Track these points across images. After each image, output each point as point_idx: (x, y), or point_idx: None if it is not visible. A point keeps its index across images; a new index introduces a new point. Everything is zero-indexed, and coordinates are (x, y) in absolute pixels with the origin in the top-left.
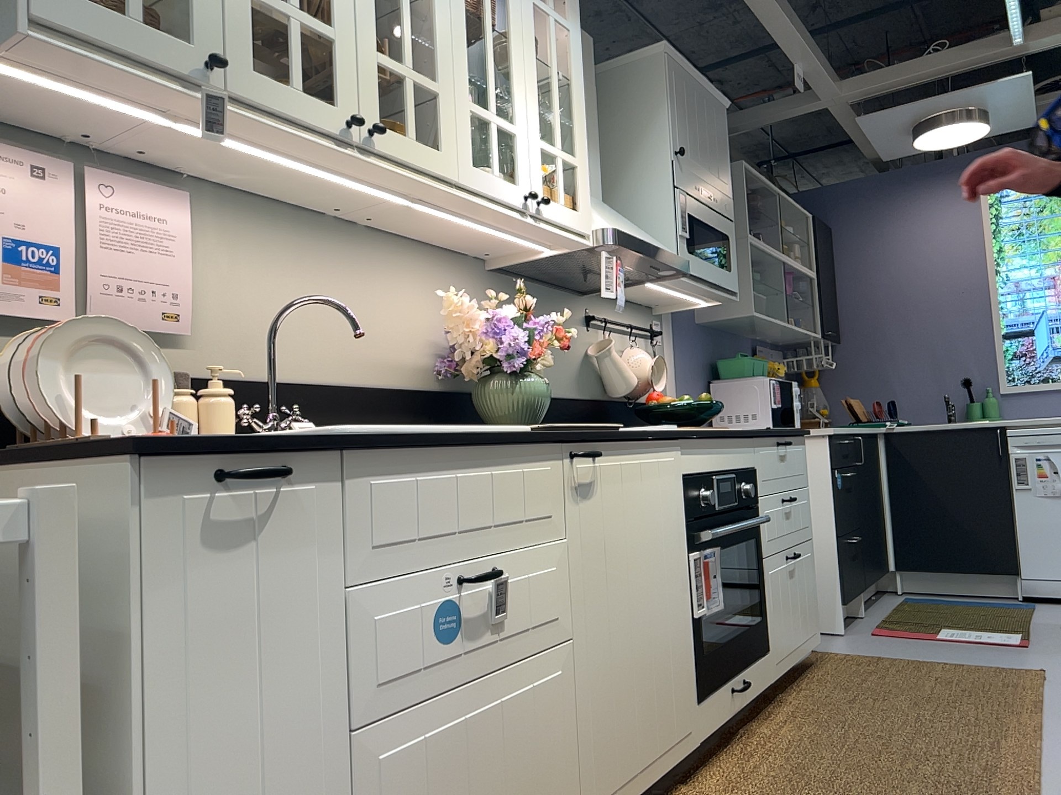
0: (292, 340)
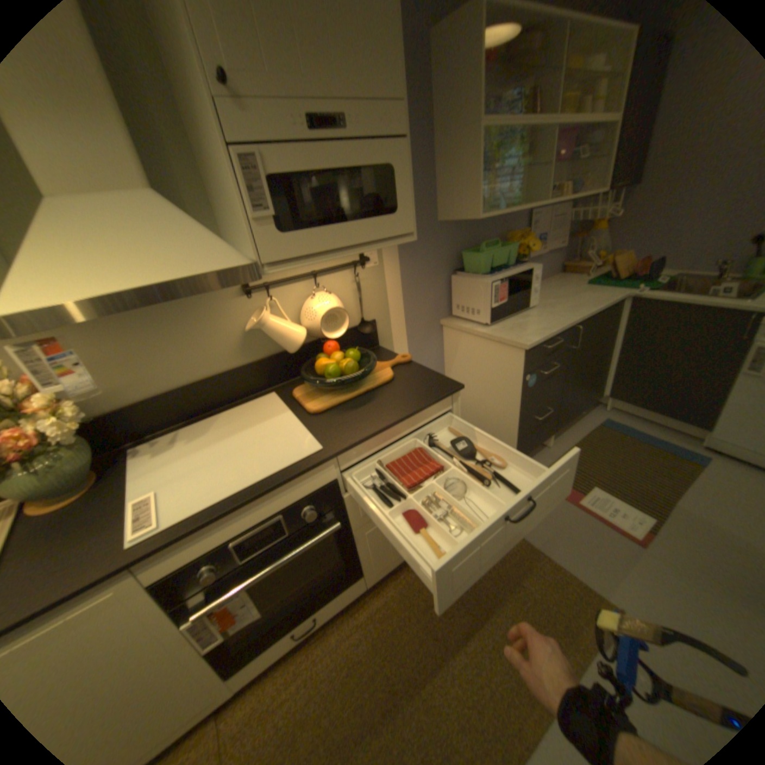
0: None
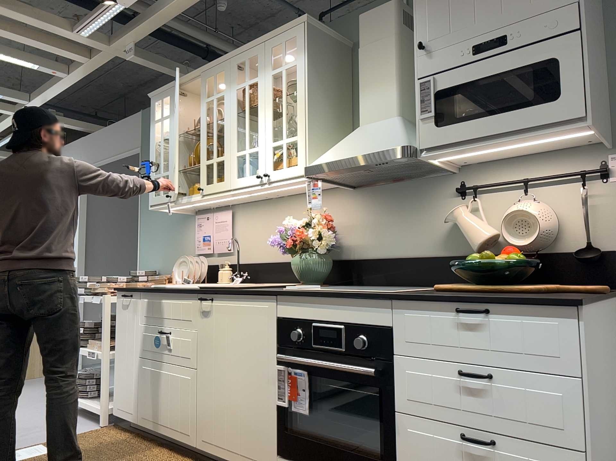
0: (260, 247)
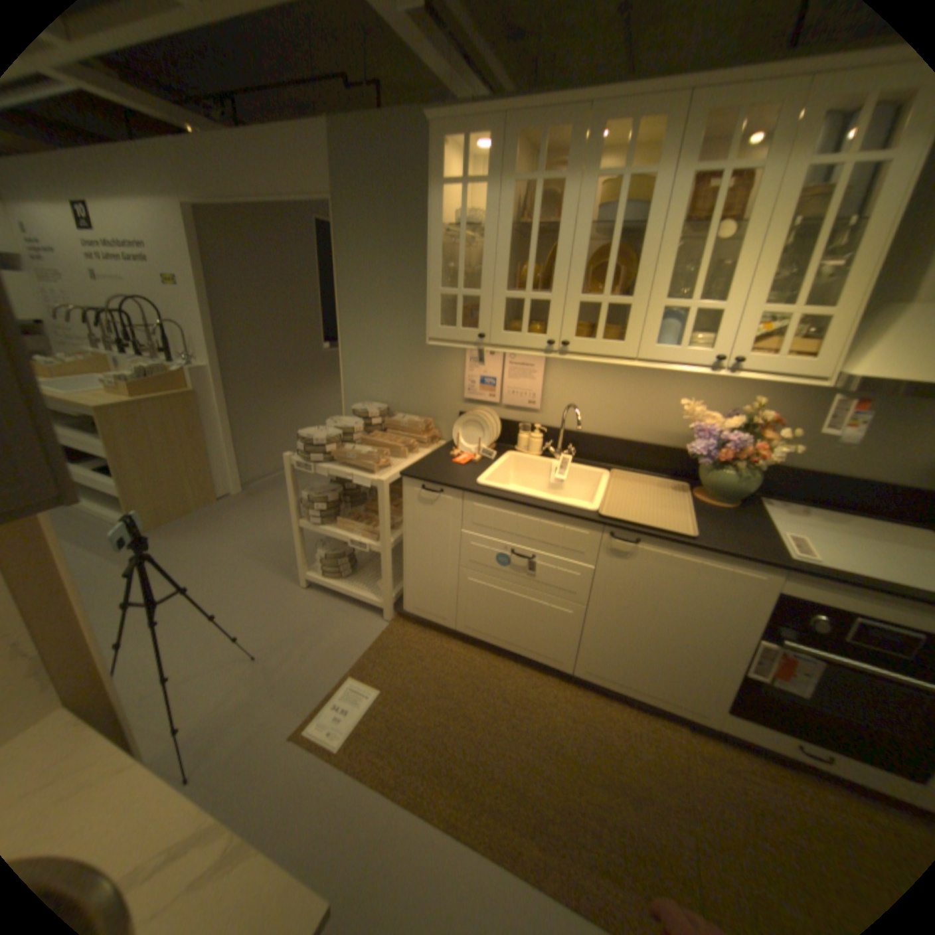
0: (593, 414)
